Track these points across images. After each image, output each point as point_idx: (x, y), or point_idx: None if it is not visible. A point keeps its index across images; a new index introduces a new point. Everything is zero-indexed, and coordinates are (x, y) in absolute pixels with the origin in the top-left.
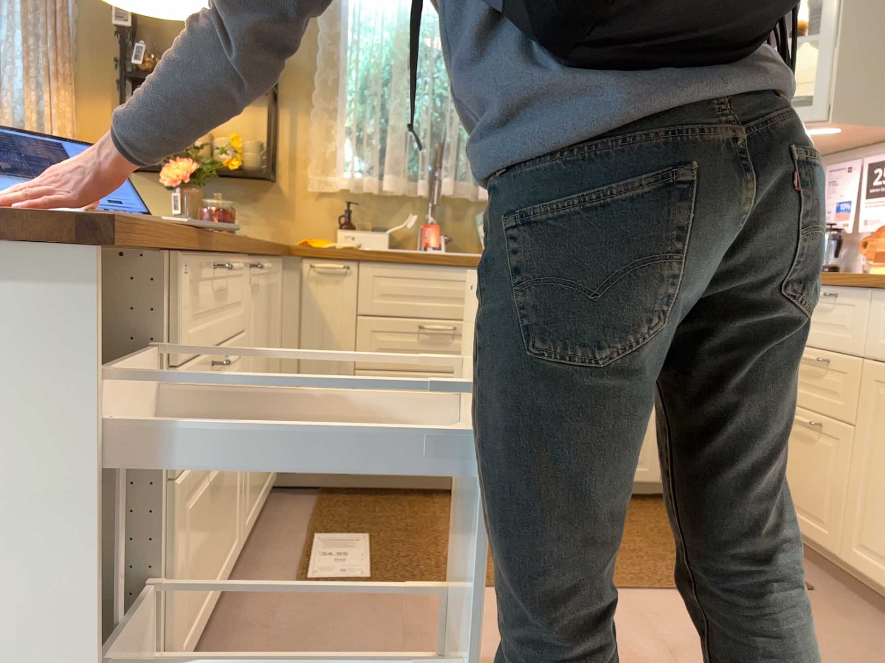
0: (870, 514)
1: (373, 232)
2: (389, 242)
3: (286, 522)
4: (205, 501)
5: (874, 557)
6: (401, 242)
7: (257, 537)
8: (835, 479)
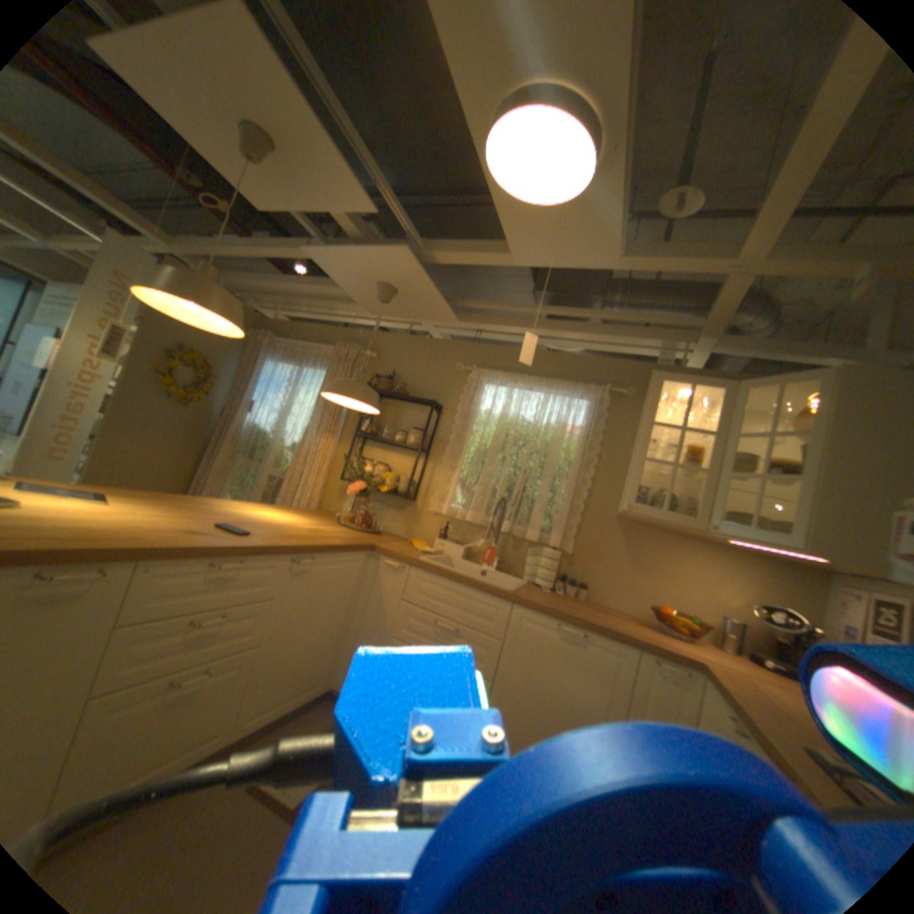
0: None
1: (455, 546)
2: (464, 554)
3: (308, 730)
4: (167, 709)
5: None
6: (474, 556)
7: (279, 734)
8: None
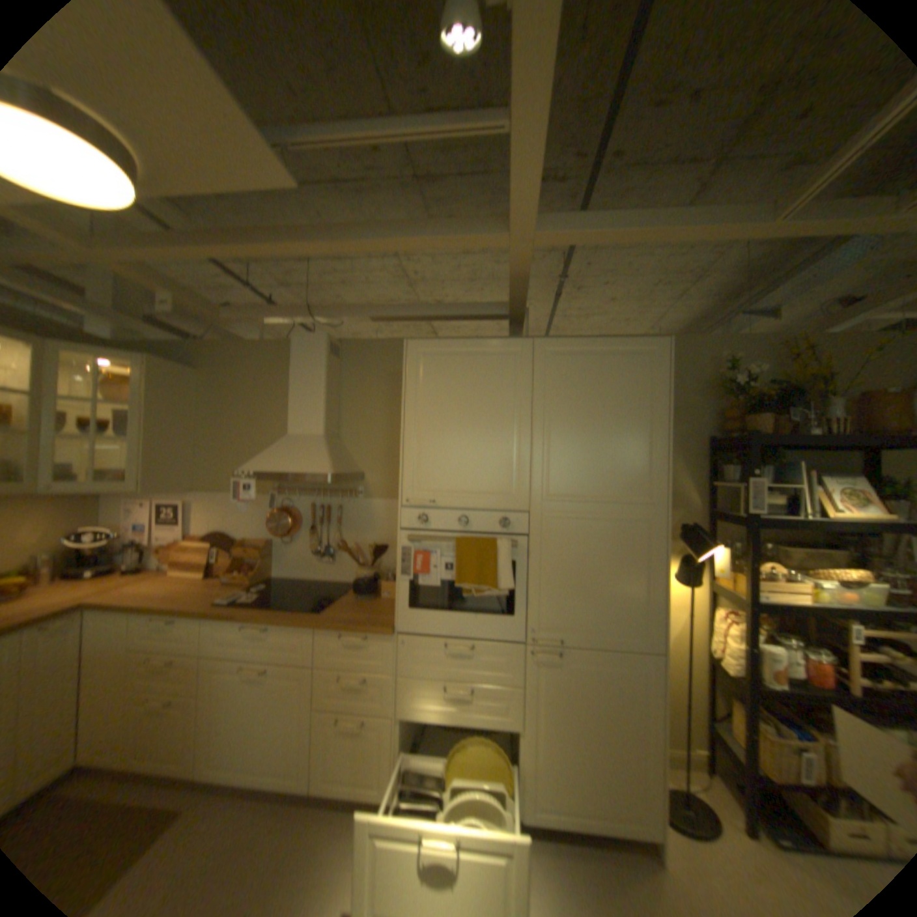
0: (211, 749)
1: None
2: None
3: None
4: None
5: (217, 772)
6: None
7: None
8: (184, 736)
